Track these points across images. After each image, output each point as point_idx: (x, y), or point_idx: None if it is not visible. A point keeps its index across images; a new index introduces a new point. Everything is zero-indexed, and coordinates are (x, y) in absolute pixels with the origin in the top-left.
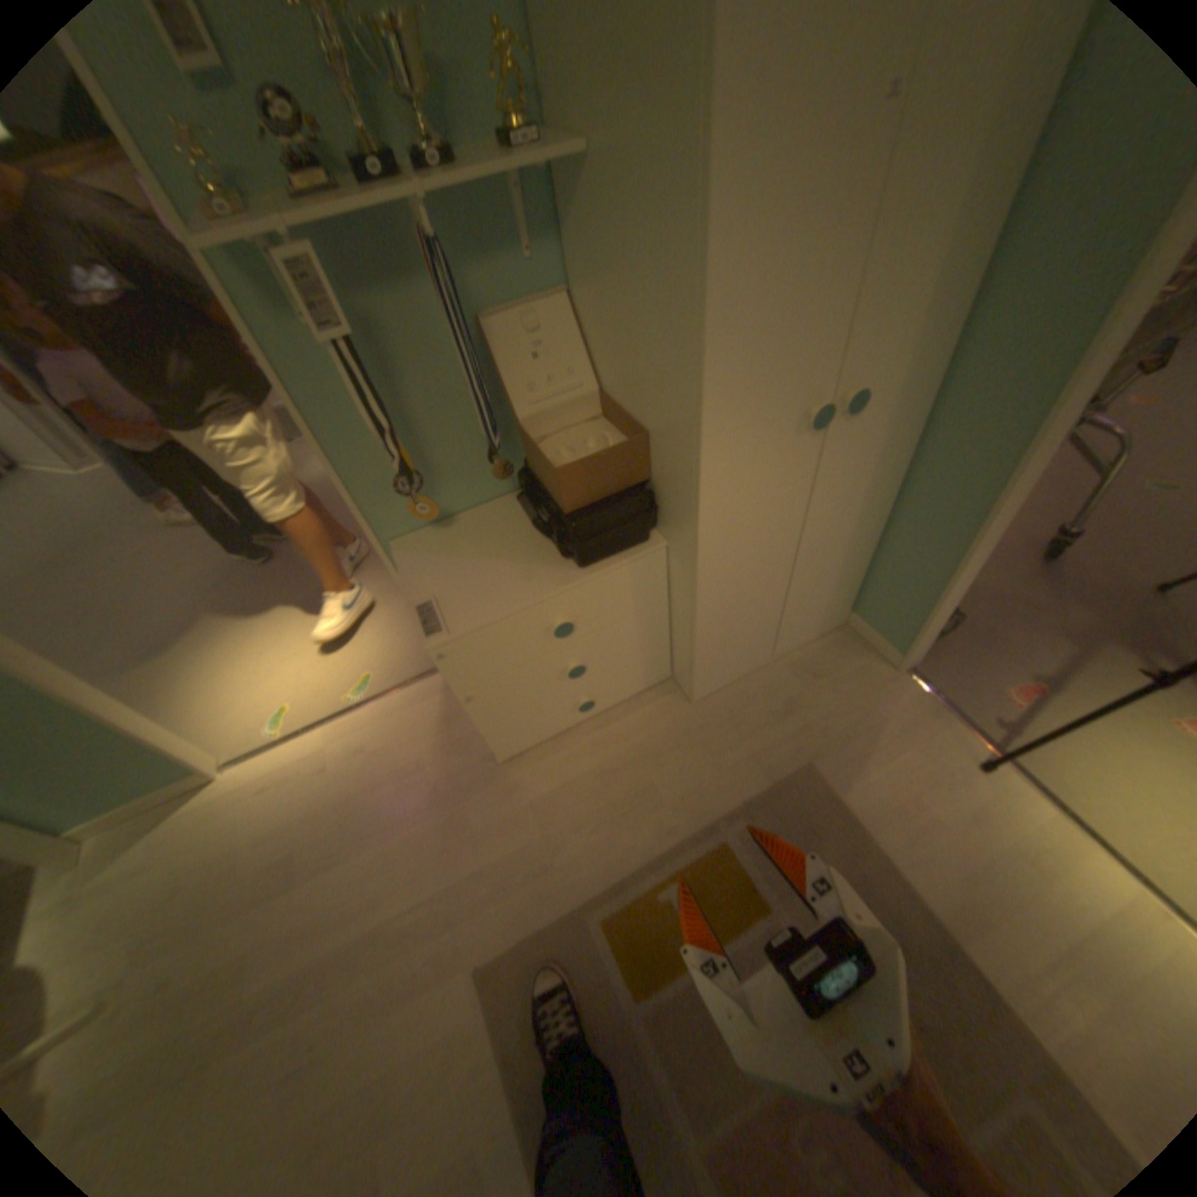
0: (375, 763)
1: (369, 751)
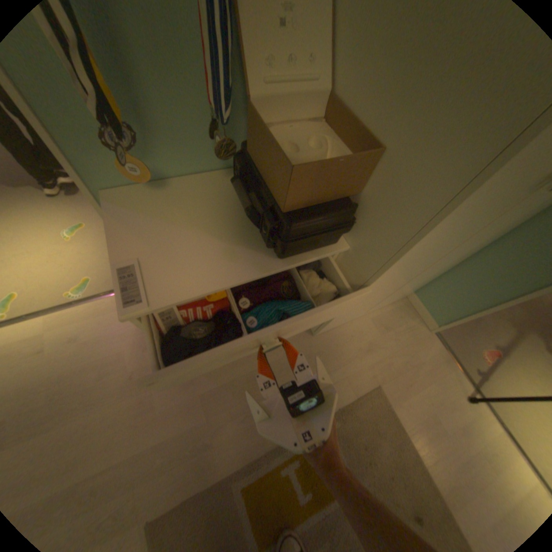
0: (85, 352)
1: (81, 342)
